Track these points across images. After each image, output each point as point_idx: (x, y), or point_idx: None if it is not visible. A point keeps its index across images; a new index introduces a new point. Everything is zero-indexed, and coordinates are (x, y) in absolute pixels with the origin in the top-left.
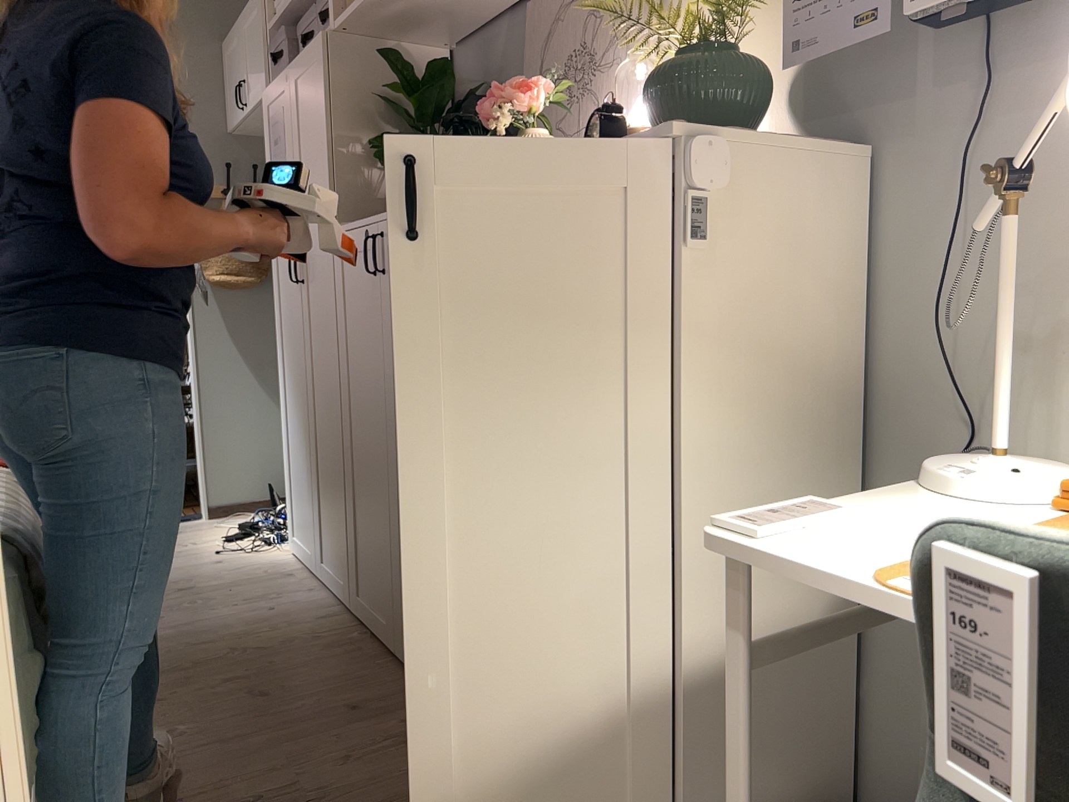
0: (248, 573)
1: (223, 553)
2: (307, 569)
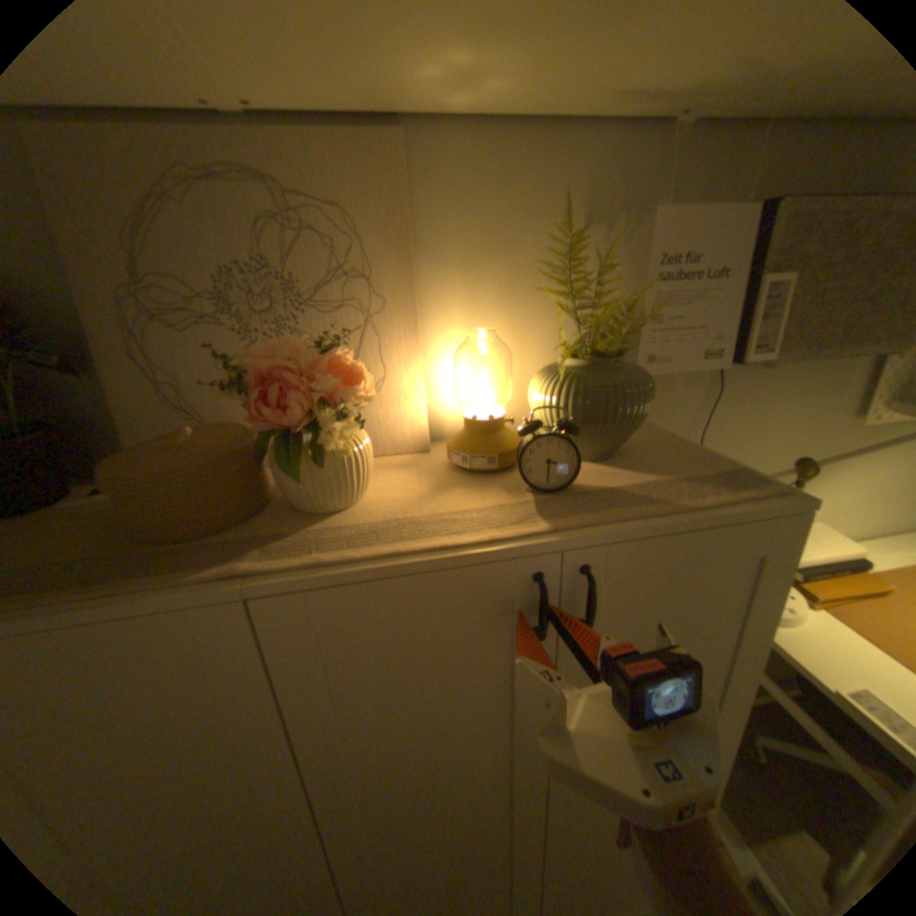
0: None
1: None
2: None
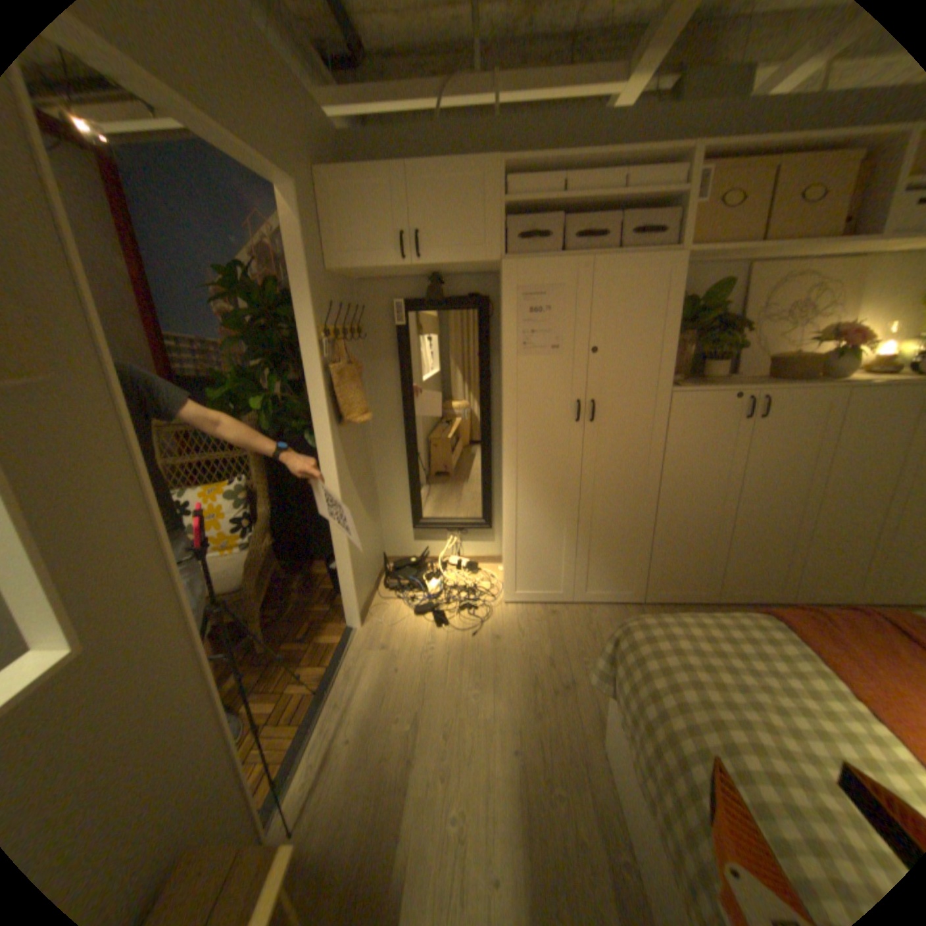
0: (535, 629)
1: (473, 633)
2: (546, 604)
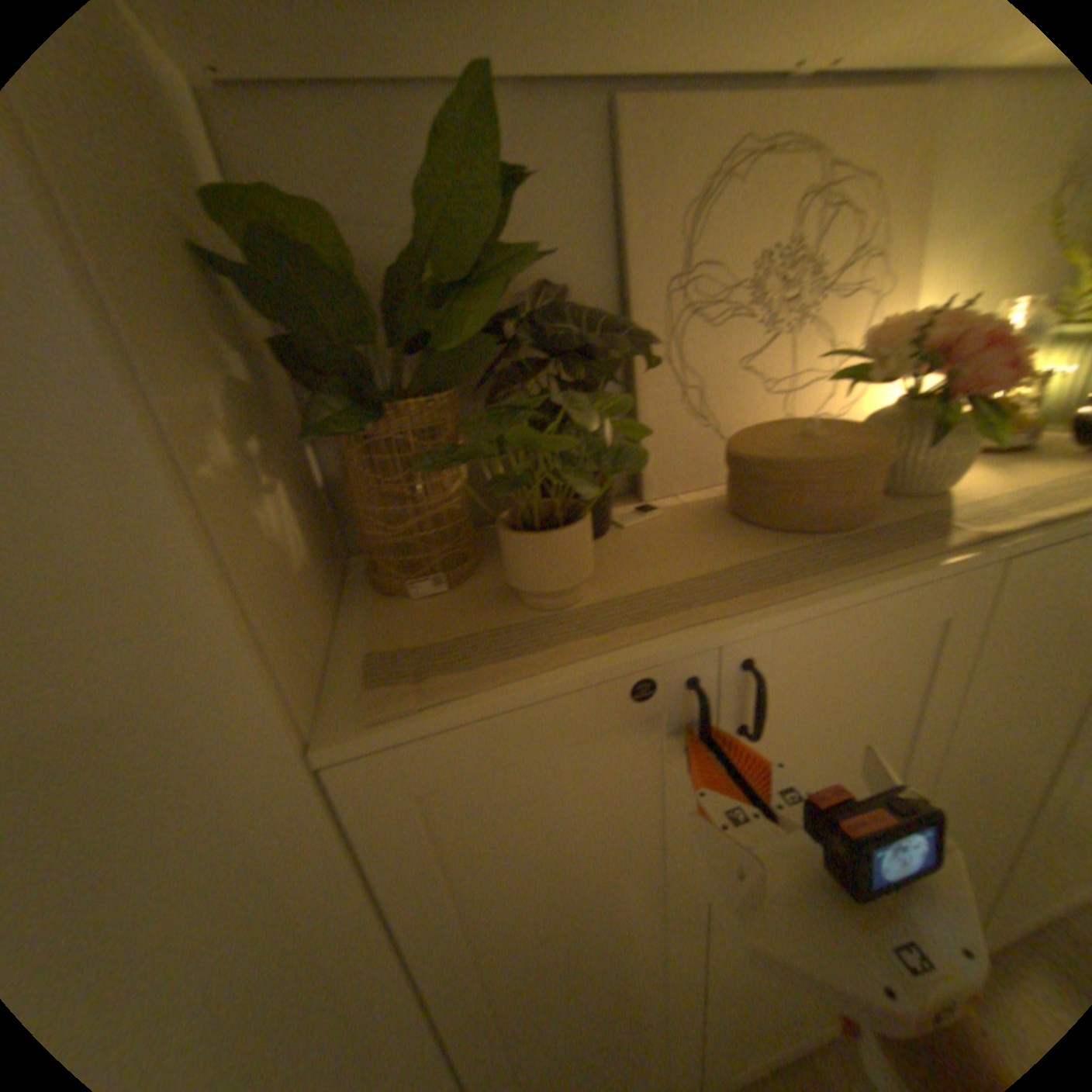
0: None
1: None
2: None
